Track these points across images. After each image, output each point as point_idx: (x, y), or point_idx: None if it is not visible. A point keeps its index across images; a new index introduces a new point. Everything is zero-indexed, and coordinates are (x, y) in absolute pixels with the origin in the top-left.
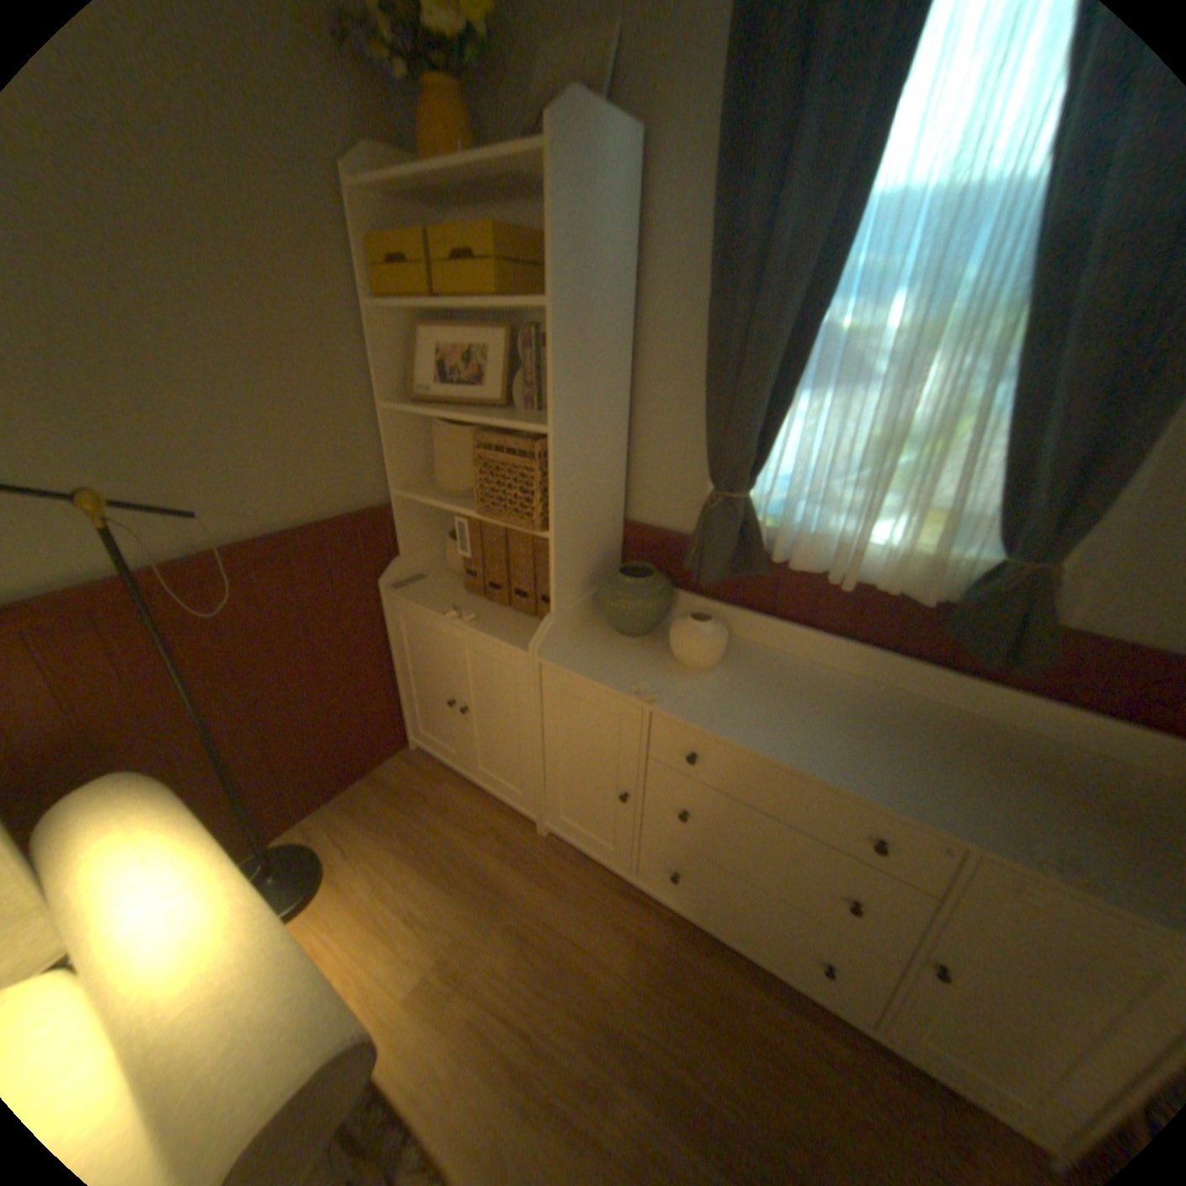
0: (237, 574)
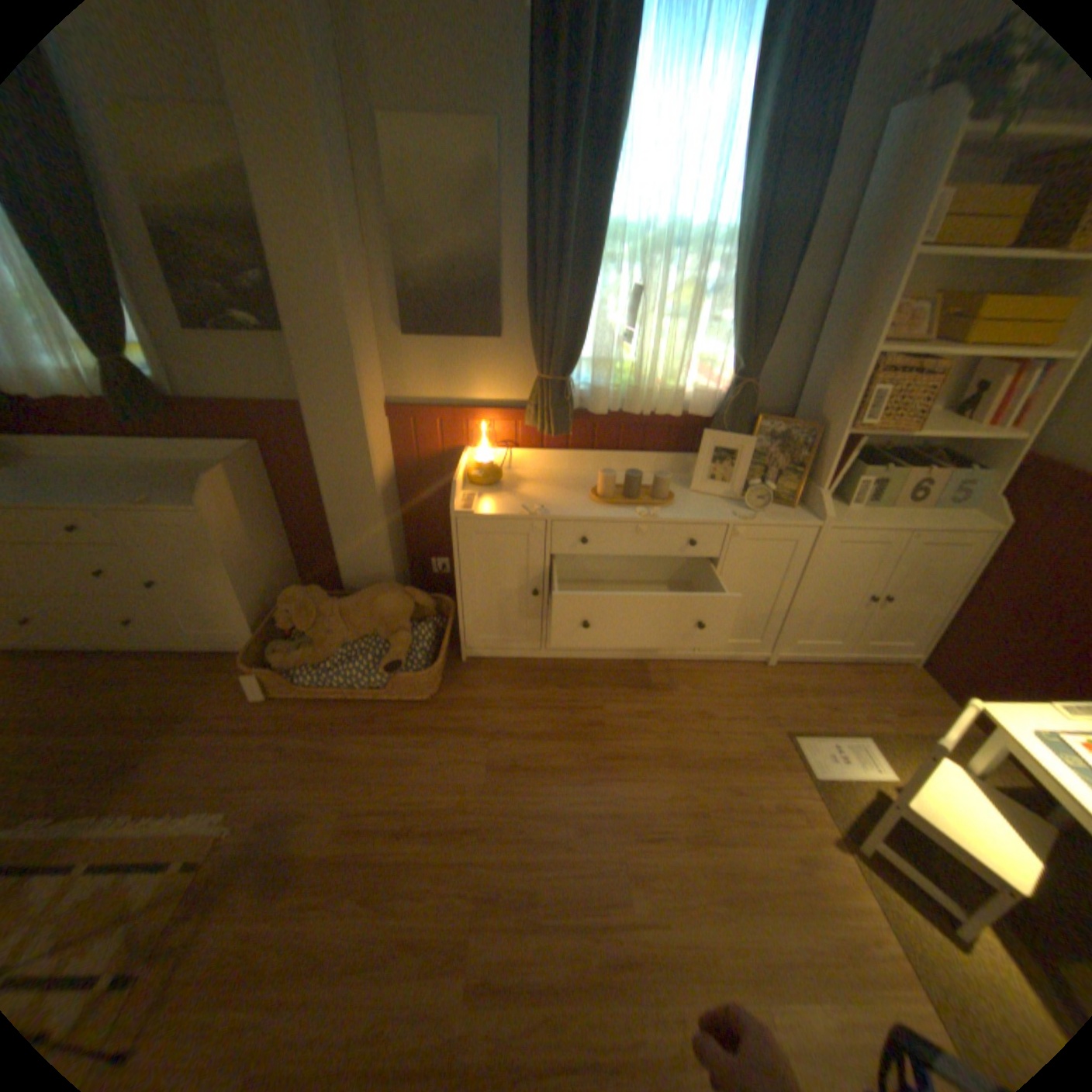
0: None
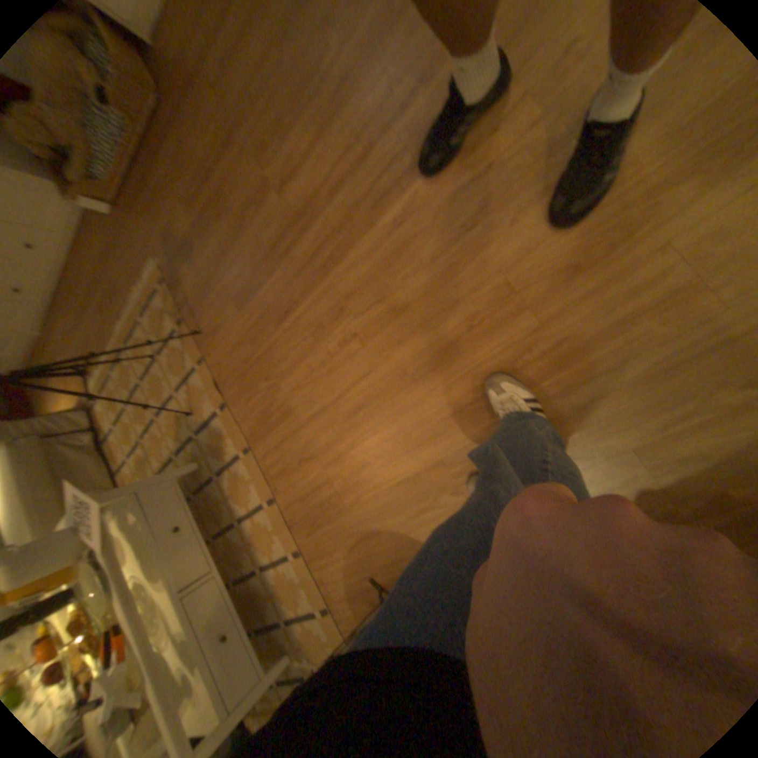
0: None
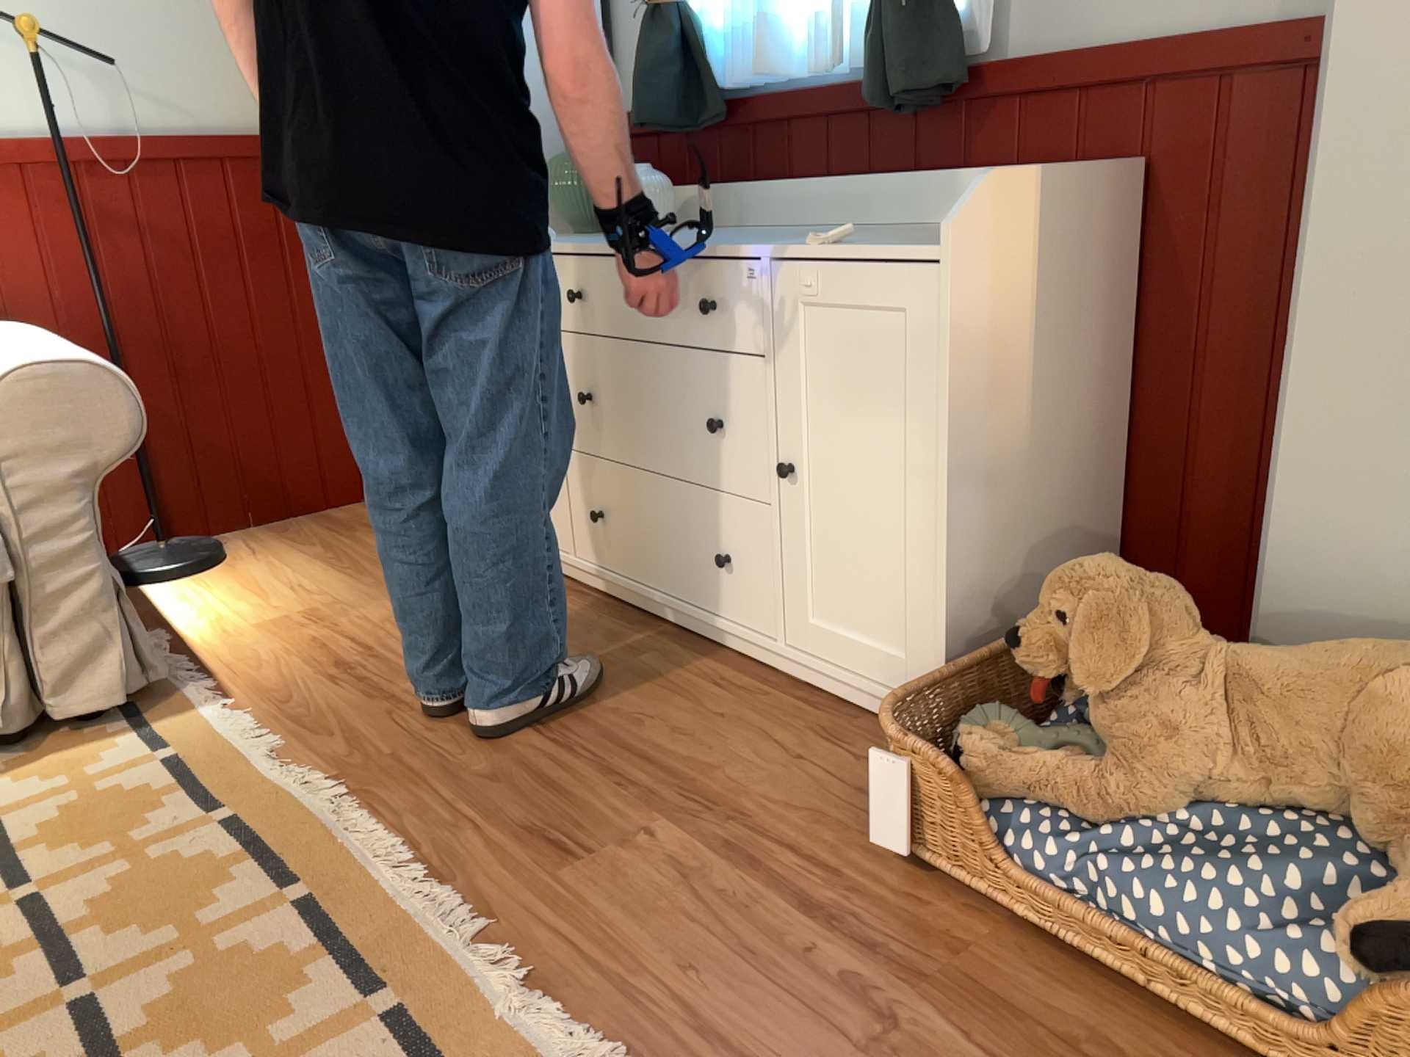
0: (167, 171)
